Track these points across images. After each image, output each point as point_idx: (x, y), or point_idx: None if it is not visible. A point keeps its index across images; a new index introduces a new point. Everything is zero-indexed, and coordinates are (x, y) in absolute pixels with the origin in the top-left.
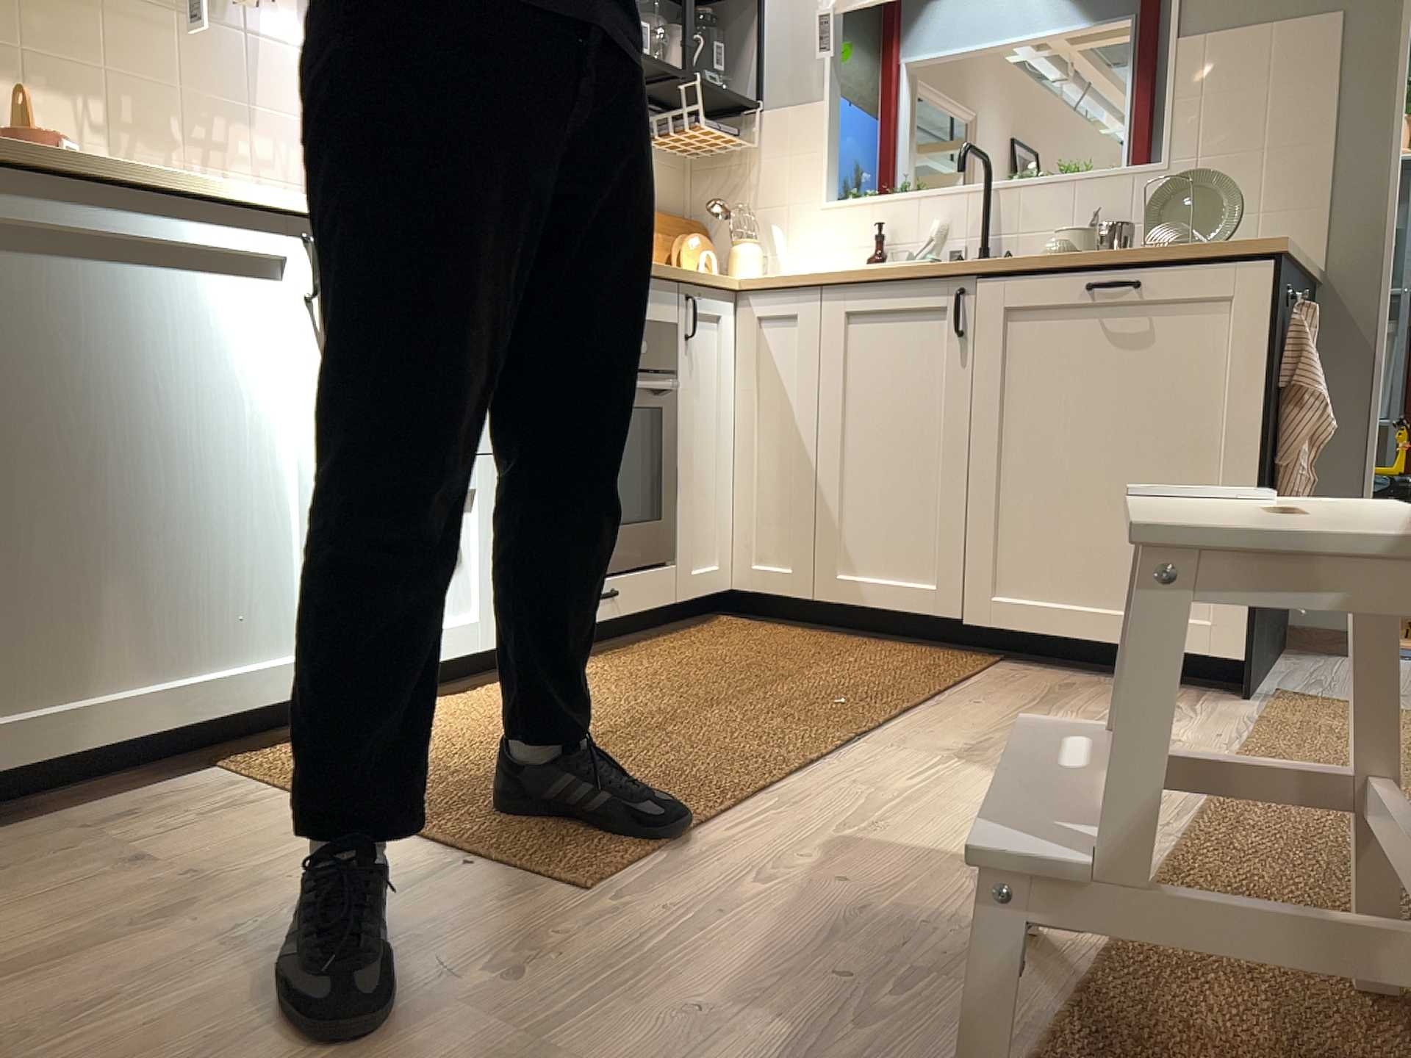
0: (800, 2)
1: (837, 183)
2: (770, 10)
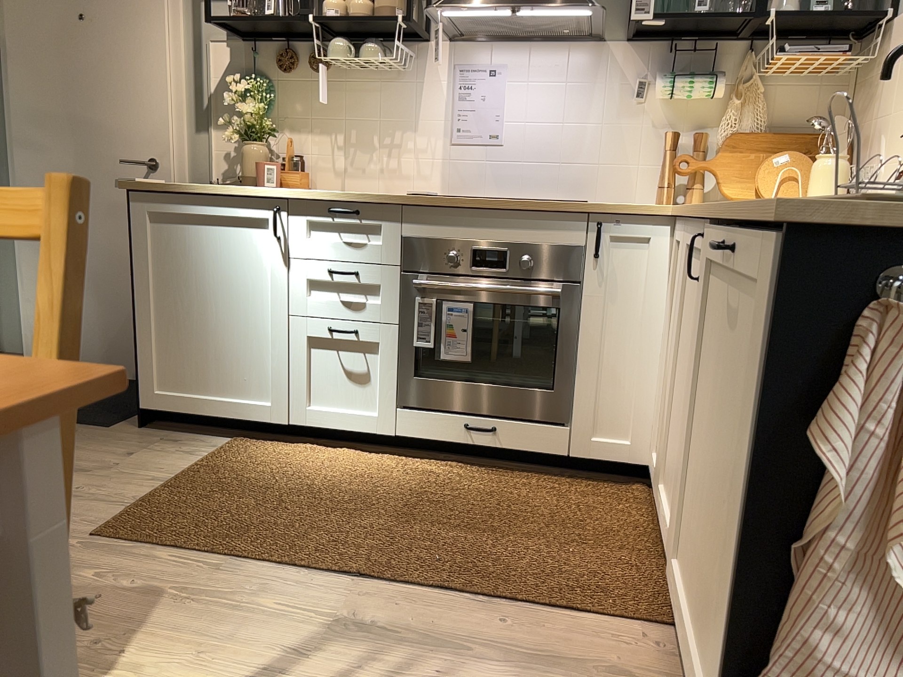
0: None
1: None
2: None
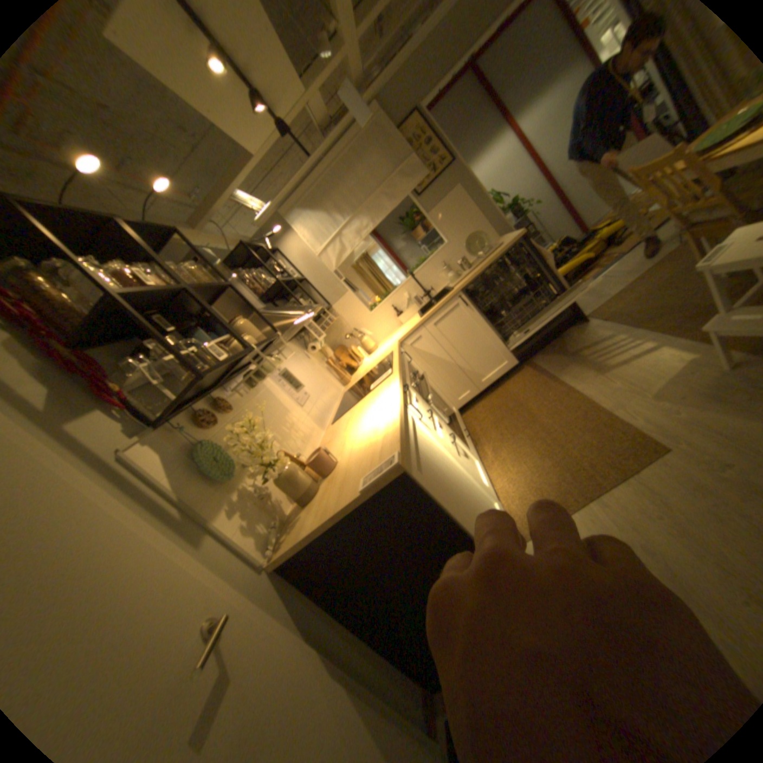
0: (320, 271)
1: (367, 305)
2: (312, 279)
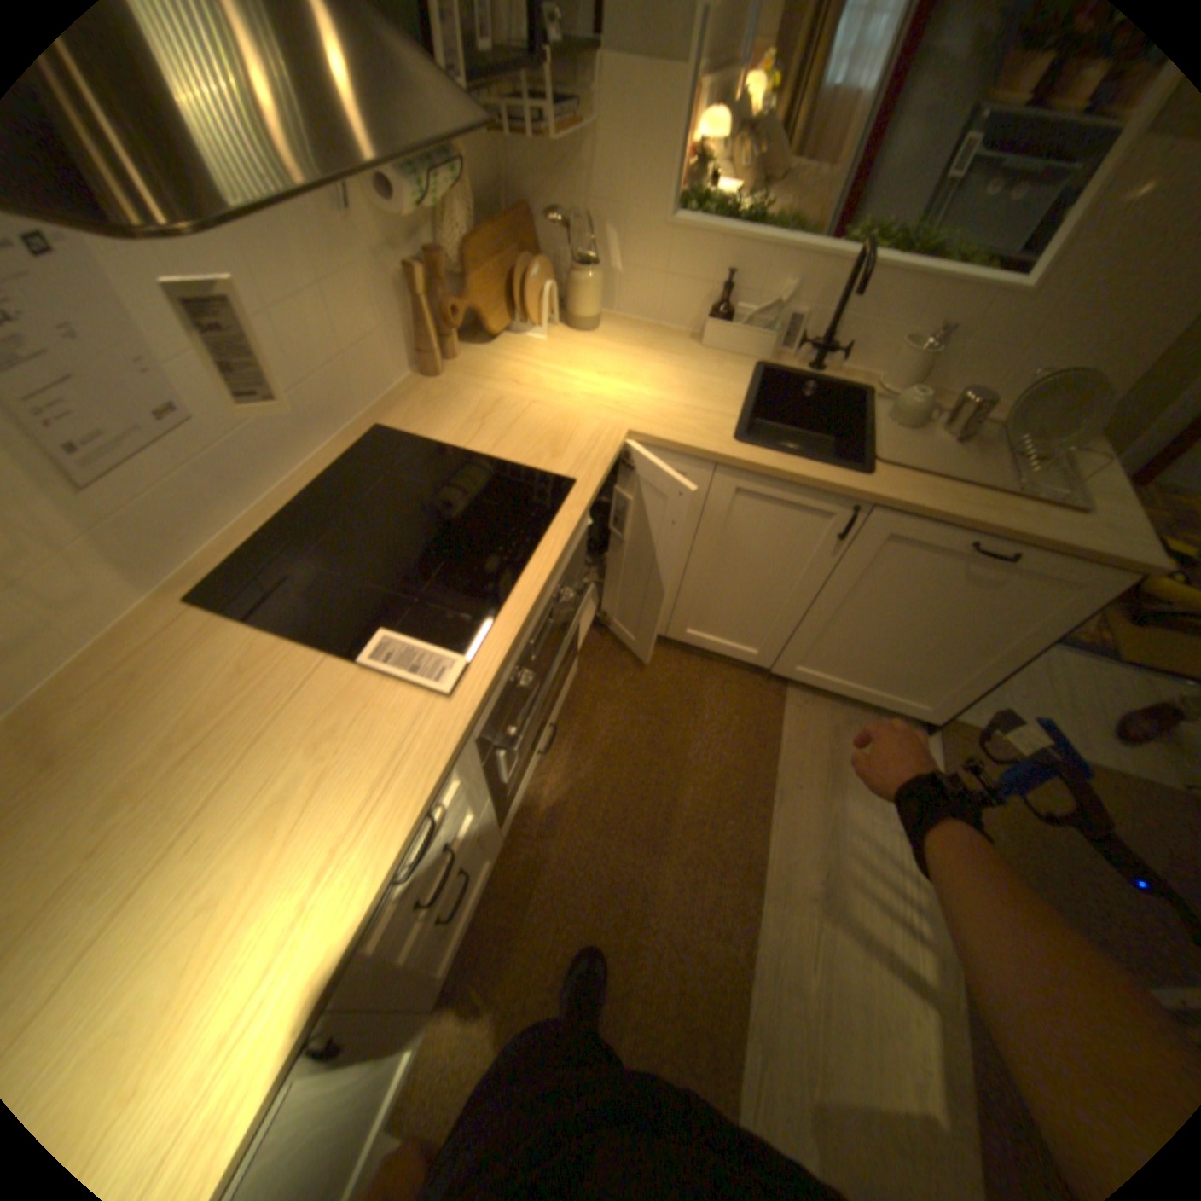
0: None
1: (680, 179)
2: None
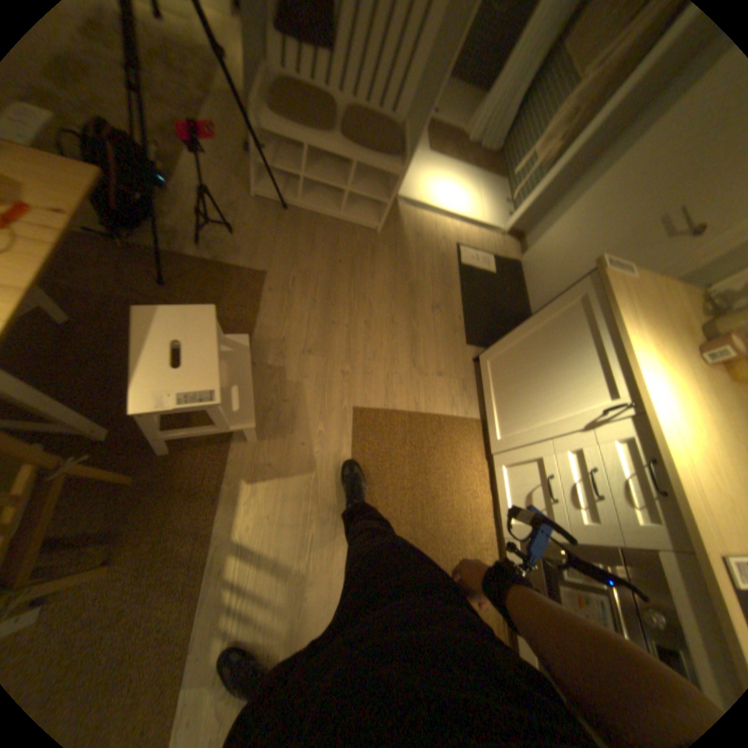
0: None
1: None
2: None
